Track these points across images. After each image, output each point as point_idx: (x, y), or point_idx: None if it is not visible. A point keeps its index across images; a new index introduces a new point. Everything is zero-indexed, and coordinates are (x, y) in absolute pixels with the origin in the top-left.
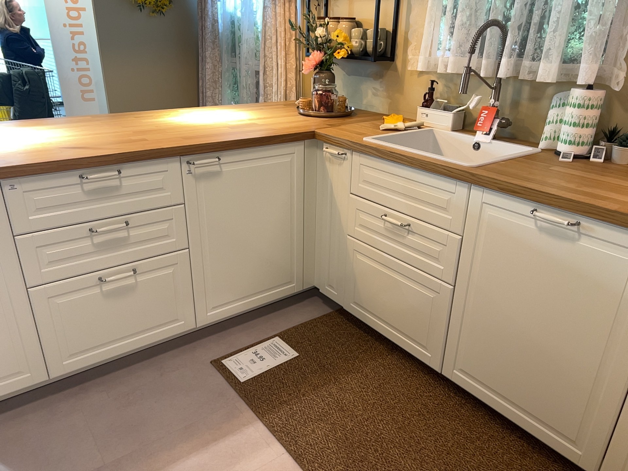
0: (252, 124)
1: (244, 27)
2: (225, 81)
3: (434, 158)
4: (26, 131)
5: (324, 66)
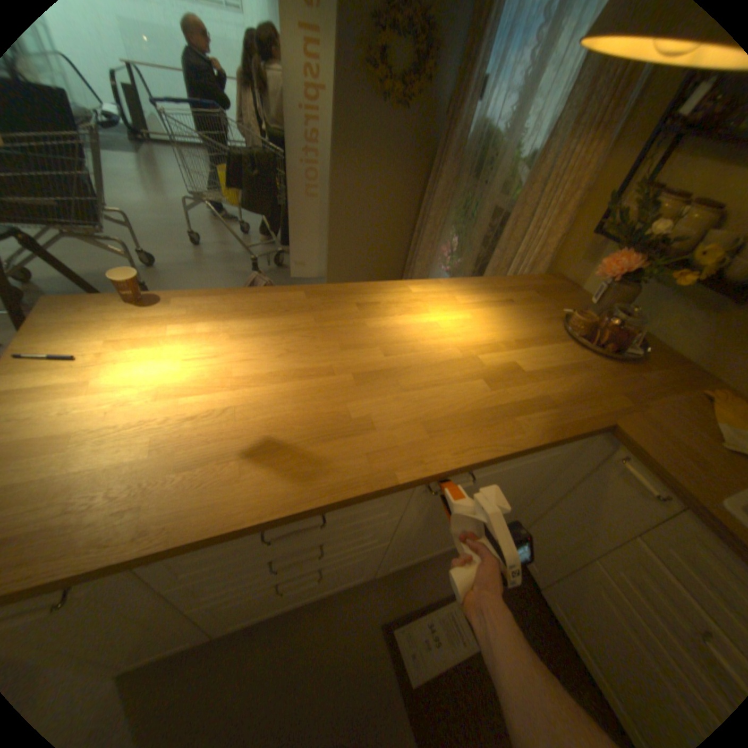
0: (517, 372)
1: (504, 147)
2: (455, 205)
3: None
4: (213, 336)
5: (639, 275)
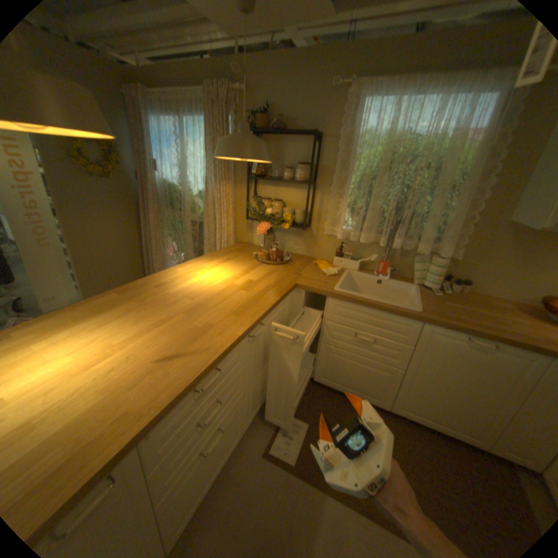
0: (252, 282)
1: (183, 192)
2: (165, 225)
3: (394, 305)
4: (76, 335)
5: (271, 230)
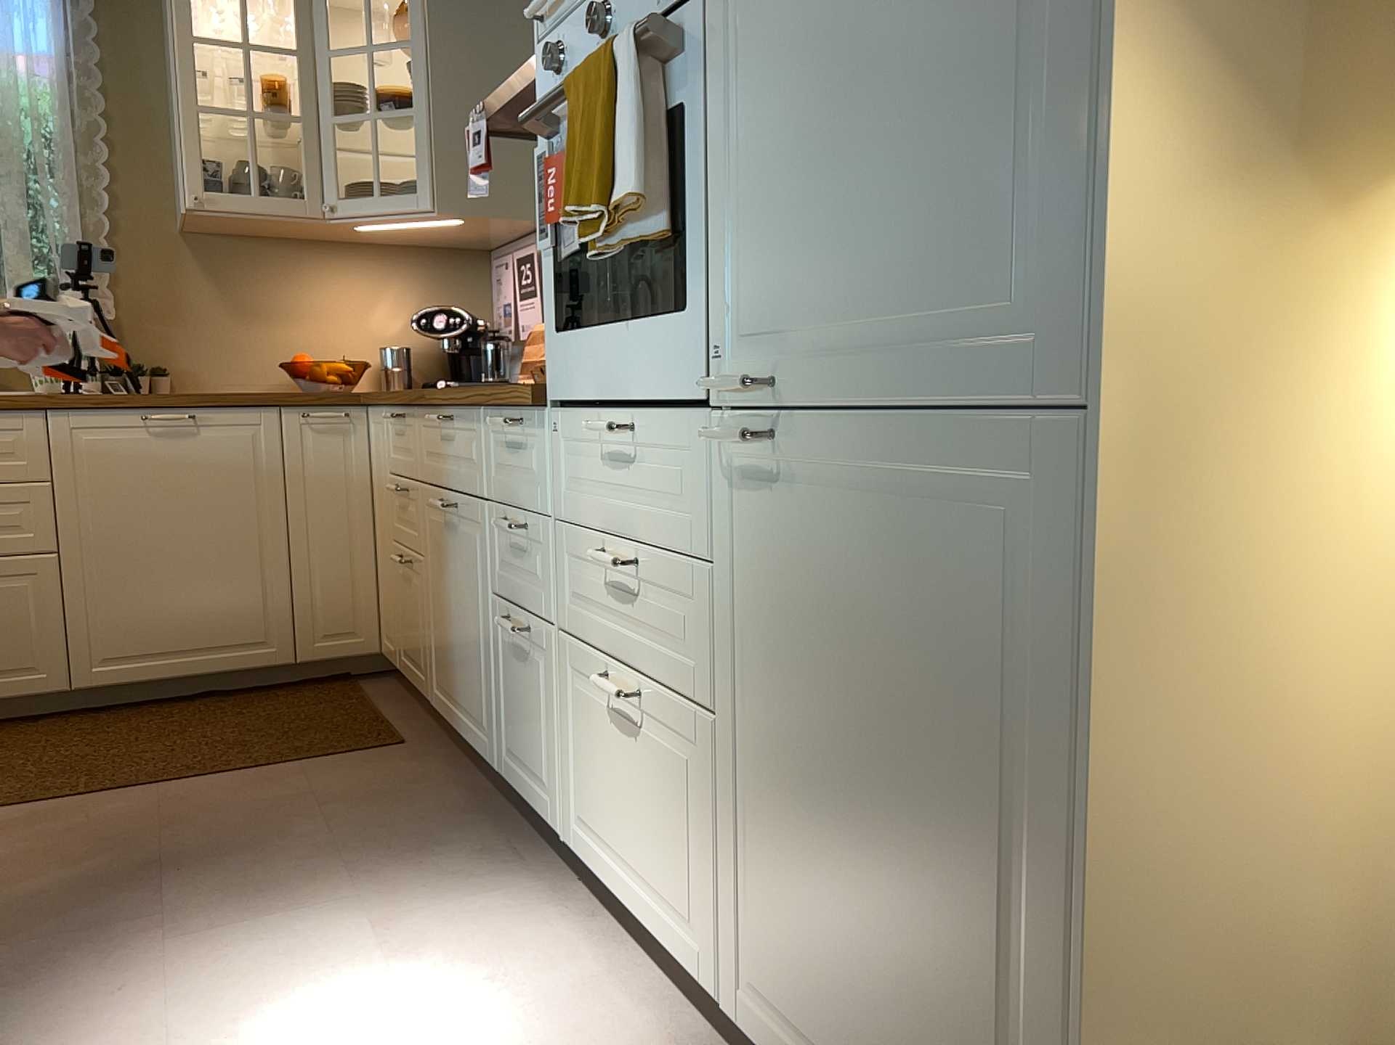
0: None
1: None
2: None
3: None
4: None
5: None
